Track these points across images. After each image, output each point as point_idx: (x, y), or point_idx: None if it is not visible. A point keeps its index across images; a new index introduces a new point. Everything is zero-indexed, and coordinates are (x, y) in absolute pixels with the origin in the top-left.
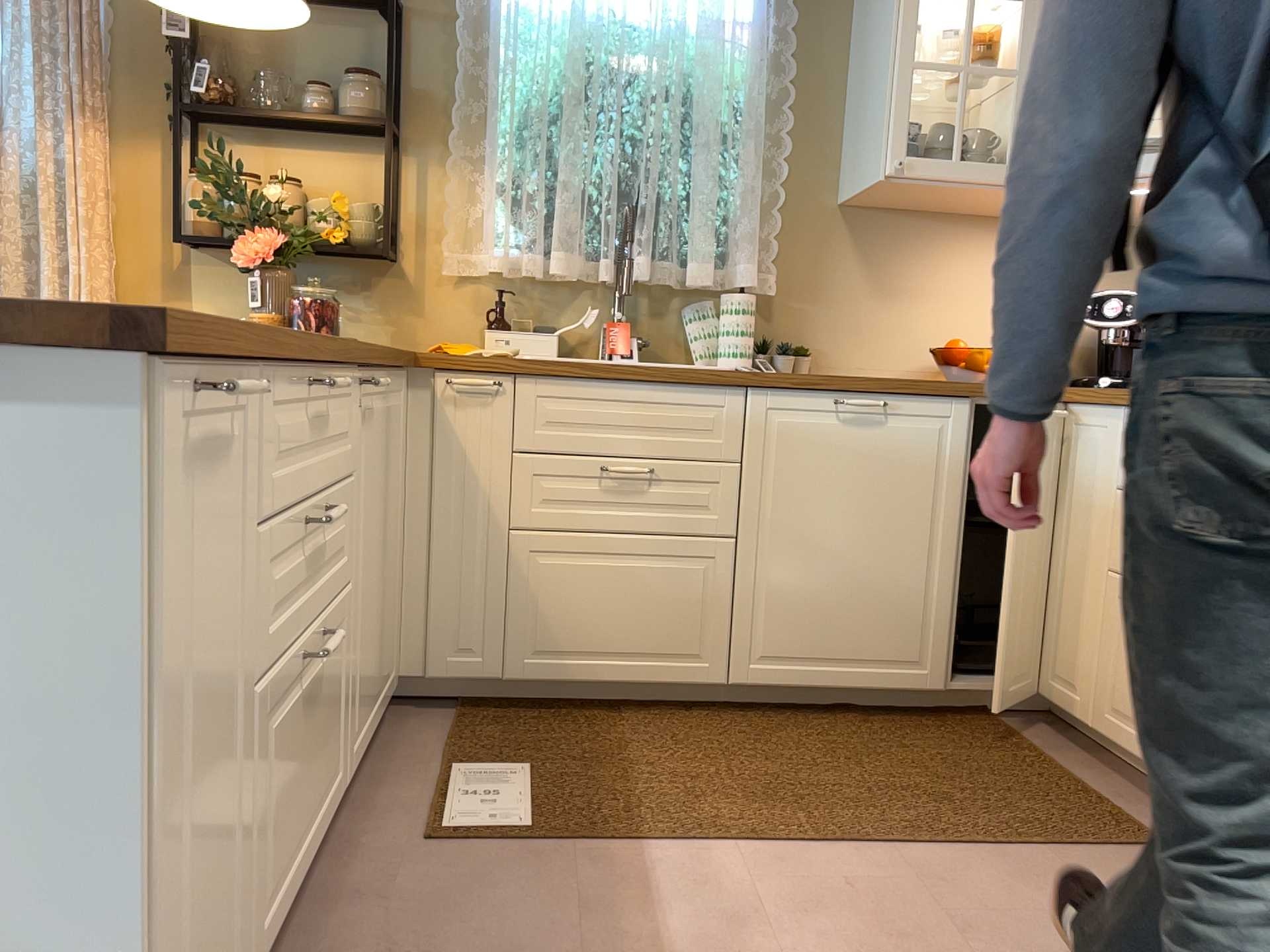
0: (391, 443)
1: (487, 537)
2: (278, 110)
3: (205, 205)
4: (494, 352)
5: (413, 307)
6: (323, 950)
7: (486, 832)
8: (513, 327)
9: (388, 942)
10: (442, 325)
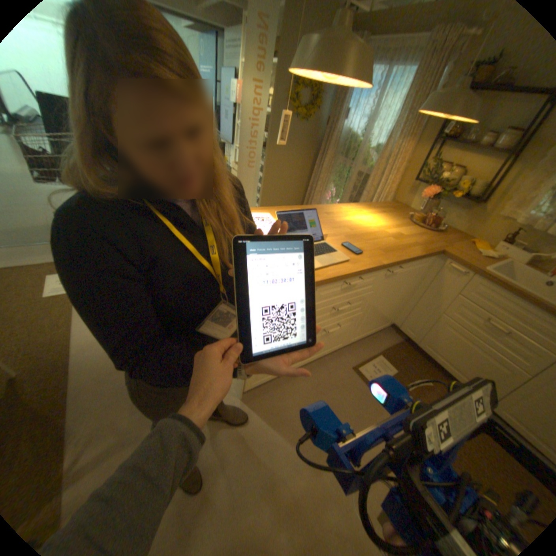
0: (413, 276)
1: (436, 311)
2: (473, 138)
3: (429, 169)
4: (499, 250)
5: (481, 221)
6: (313, 374)
7: (367, 380)
8: (515, 244)
9: (323, 383)
10: (488, 231)
